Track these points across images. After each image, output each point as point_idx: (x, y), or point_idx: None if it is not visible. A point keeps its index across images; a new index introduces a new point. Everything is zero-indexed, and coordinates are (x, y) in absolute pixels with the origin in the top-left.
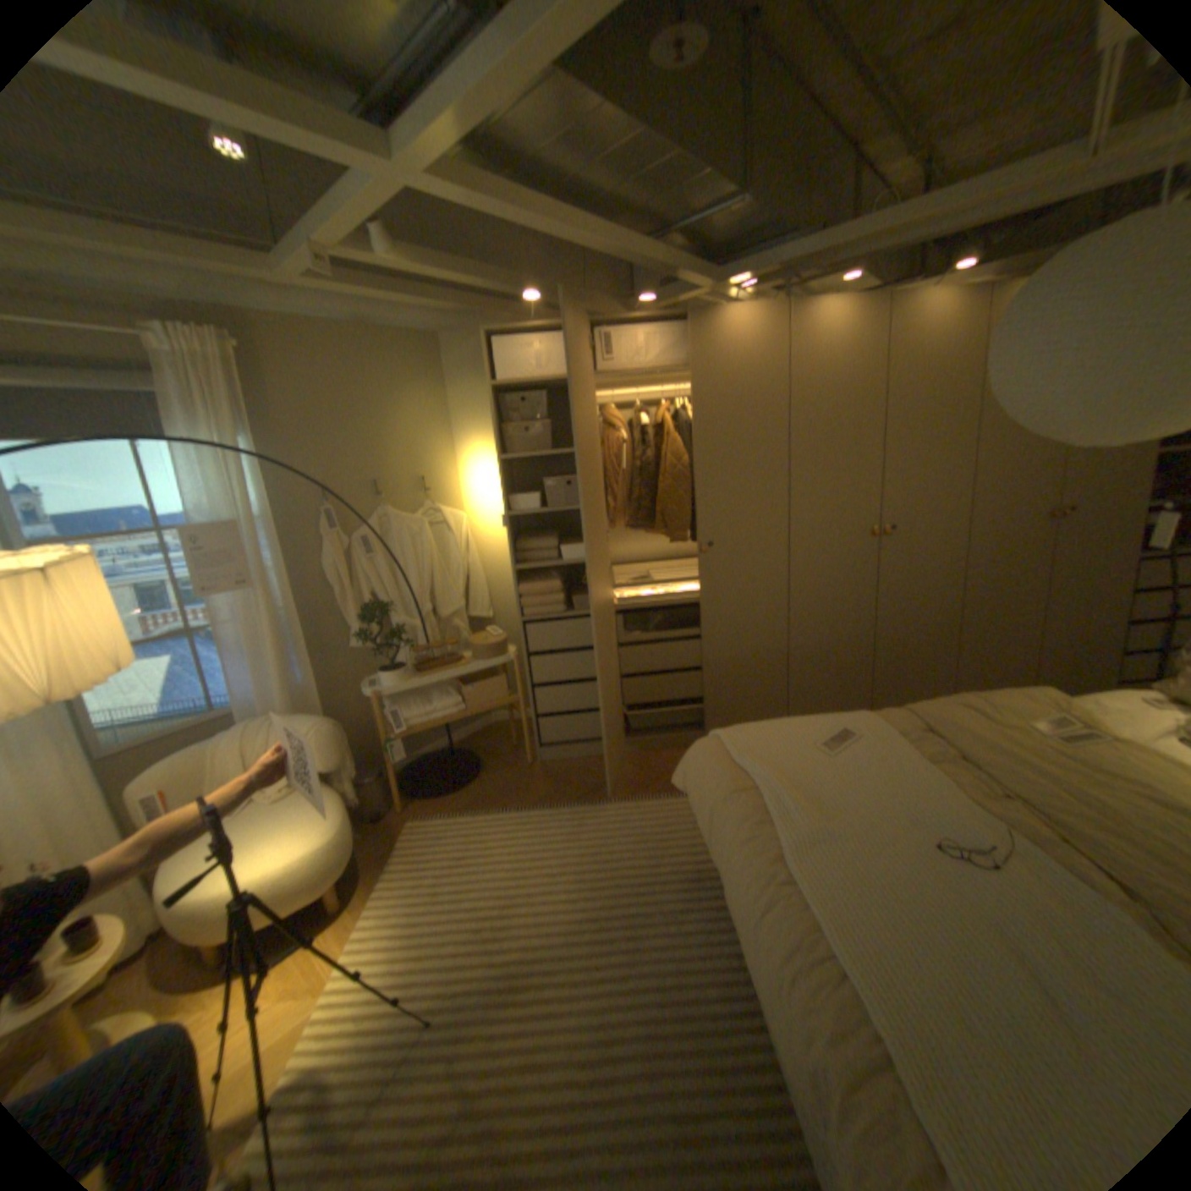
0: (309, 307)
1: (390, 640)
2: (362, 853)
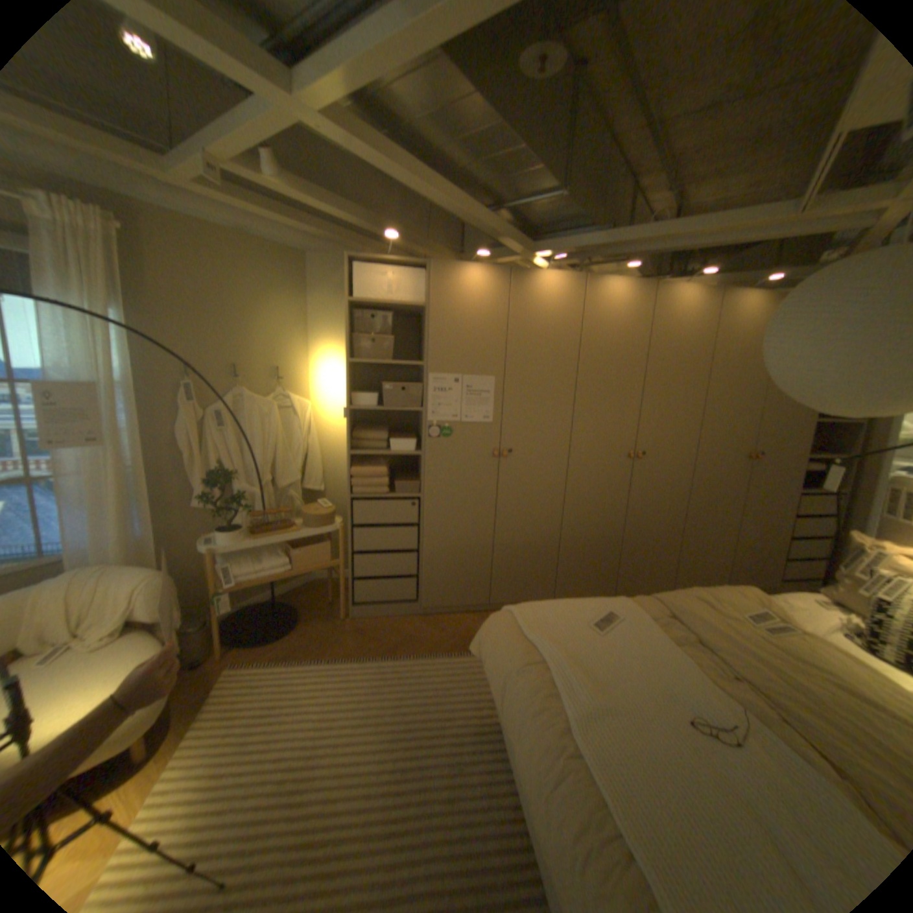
0: (195, 210)
1: (231, 505)
2: (177, 699)
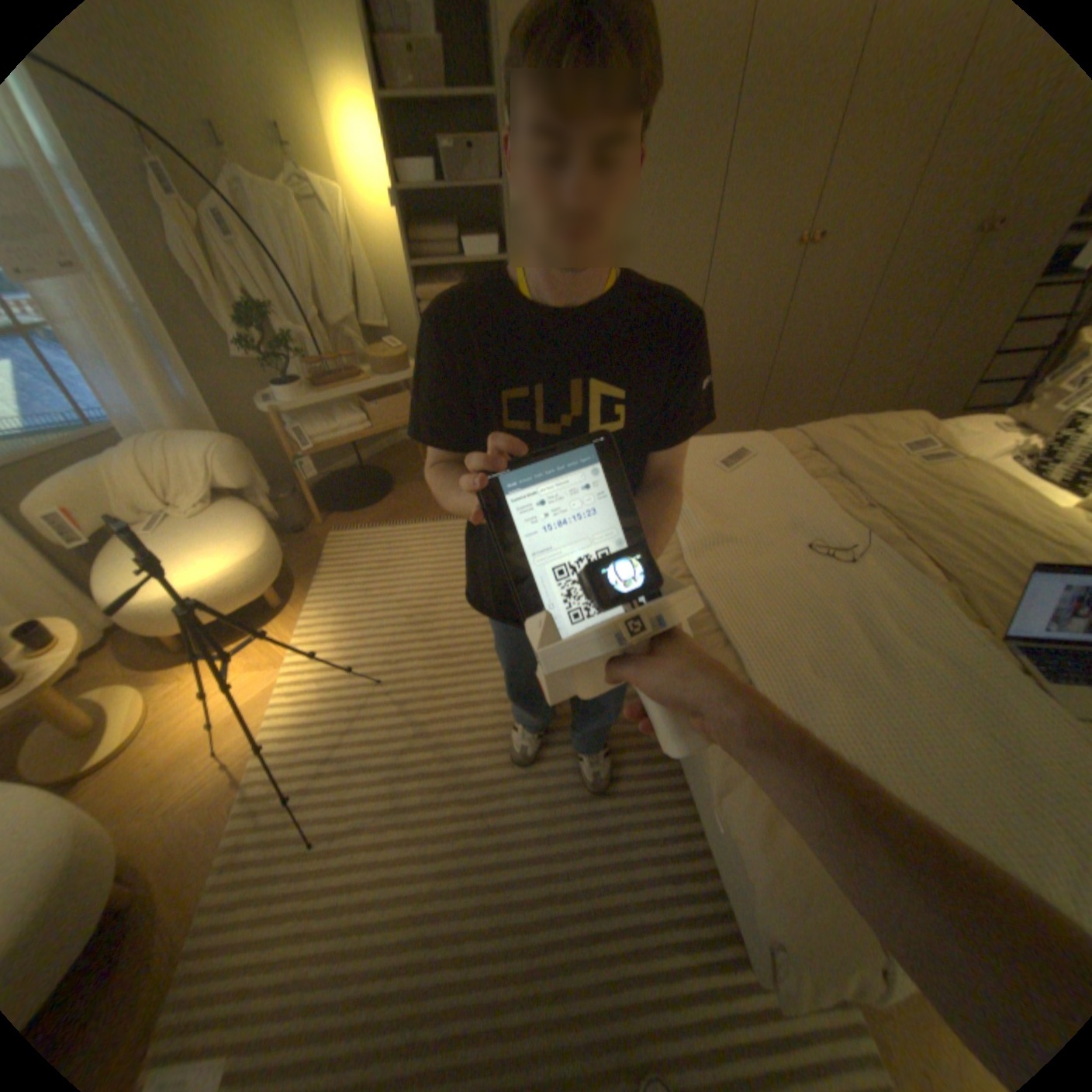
0: None
1: (276, 350)
2: (291, 559)
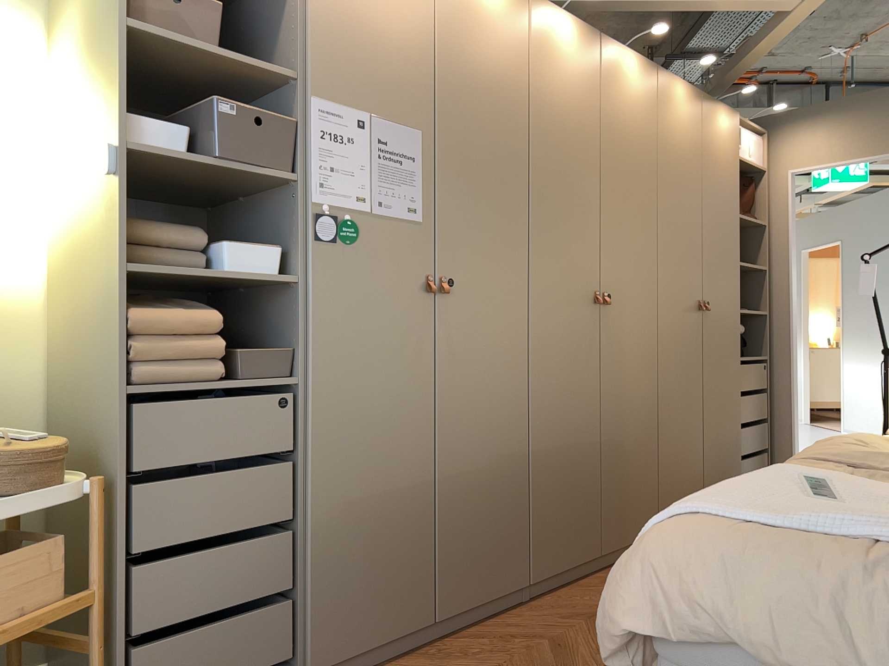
0: None
1: None
2: None
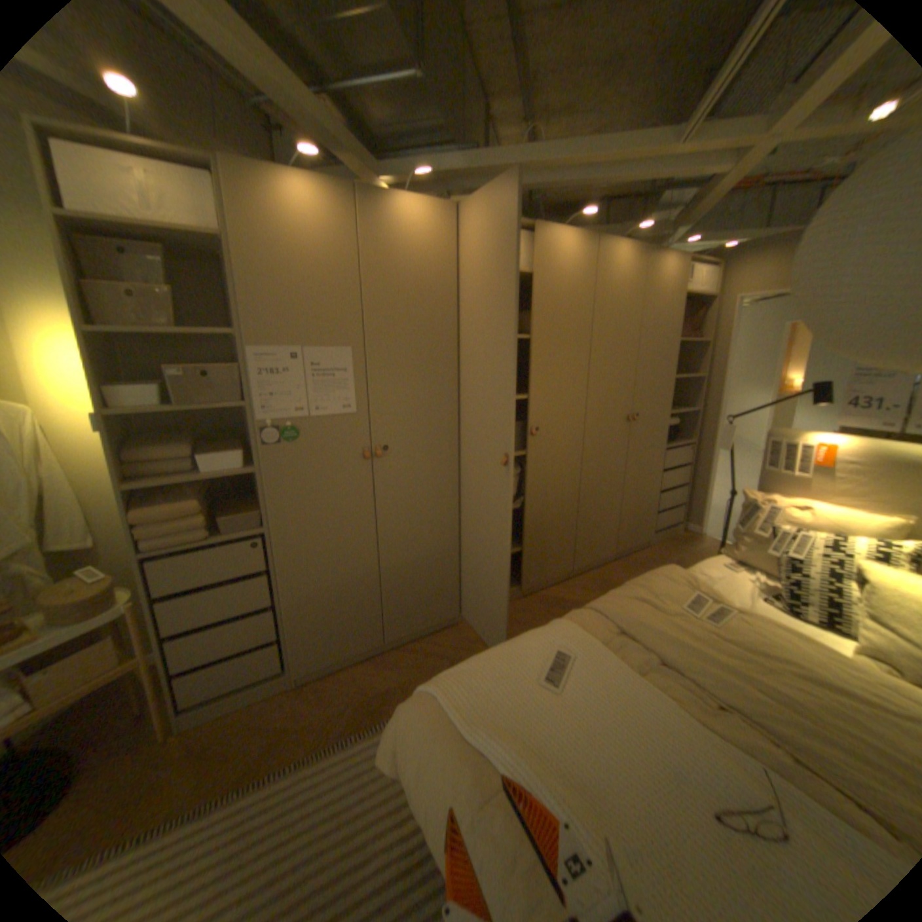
0: None
1: None
2: None
